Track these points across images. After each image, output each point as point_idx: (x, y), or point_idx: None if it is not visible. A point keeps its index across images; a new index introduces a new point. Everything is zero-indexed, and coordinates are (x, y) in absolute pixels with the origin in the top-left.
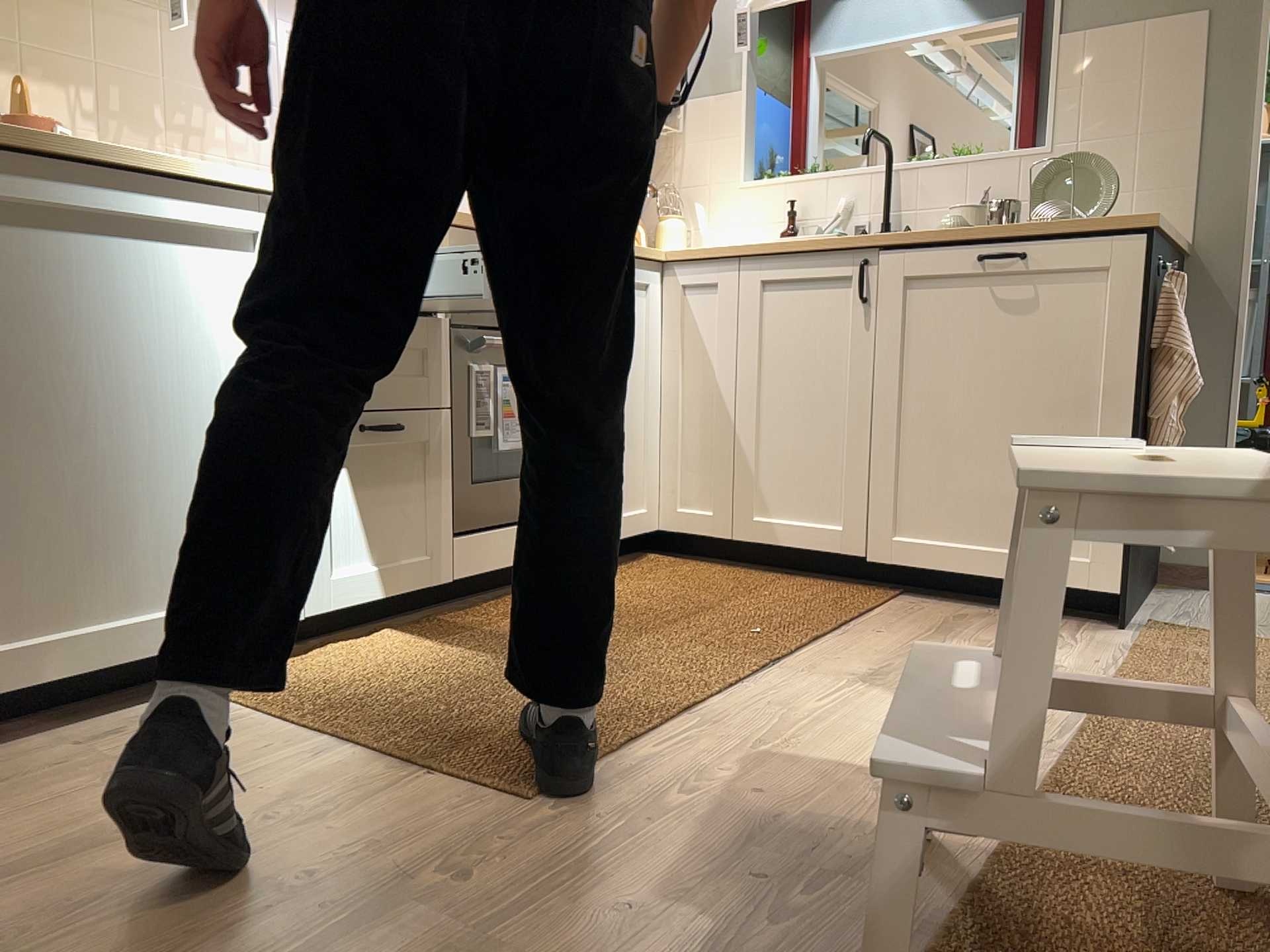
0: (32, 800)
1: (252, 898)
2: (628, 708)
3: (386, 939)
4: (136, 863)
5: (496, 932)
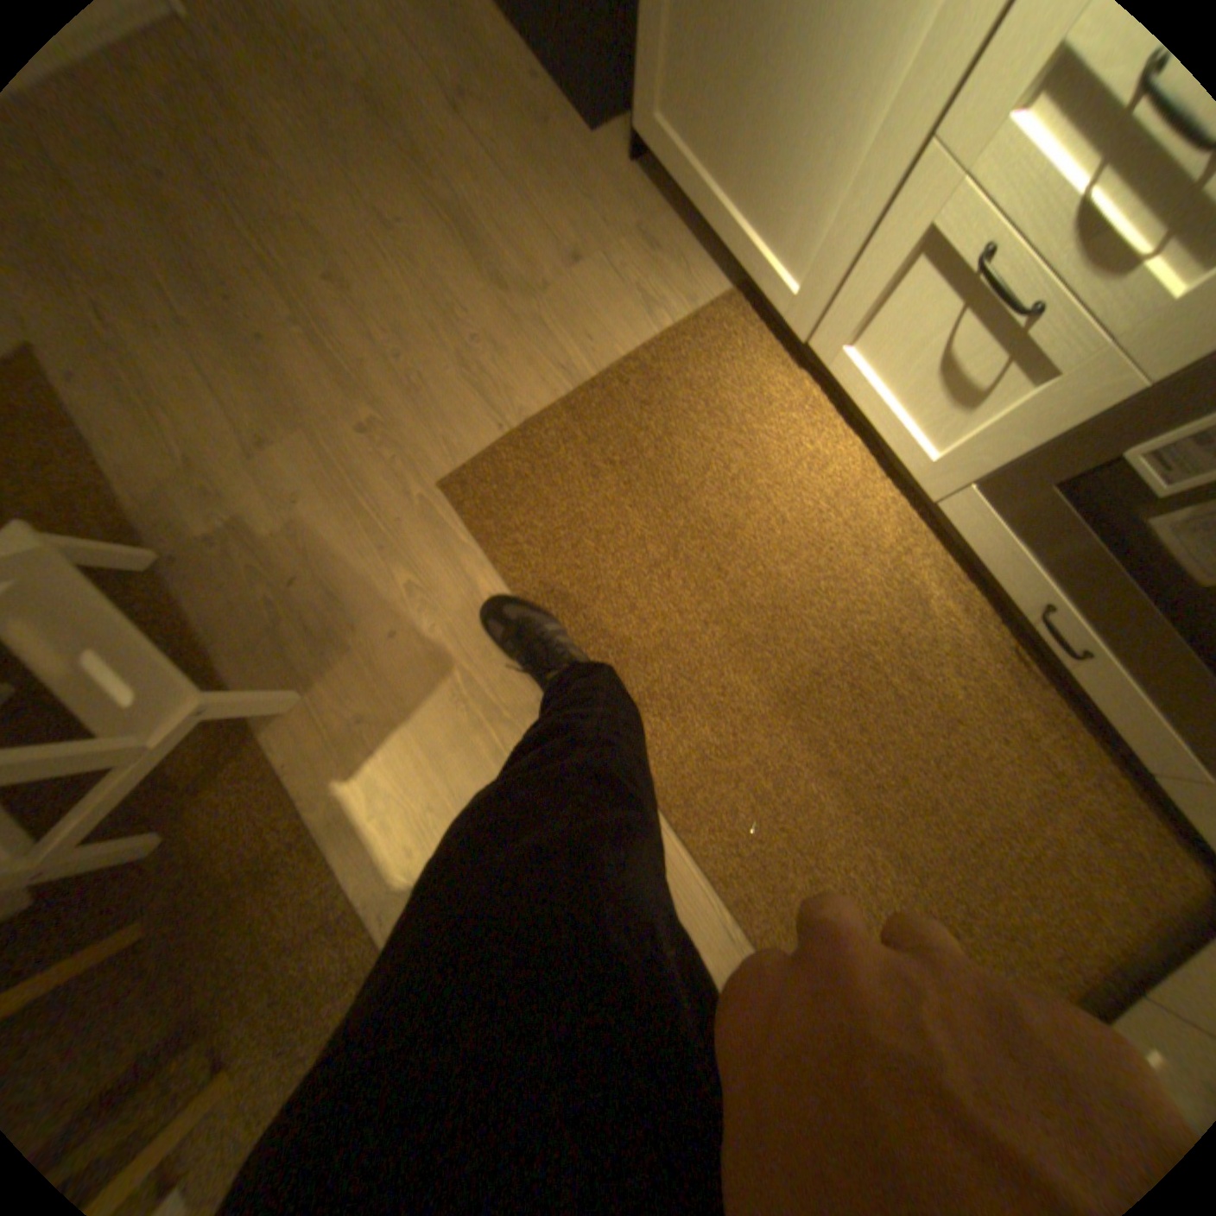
0: (552, 210)
1: (388, 326)
2: (565, 593)
3: (325, 382)
4: (449, 272)
5: (308, 431)
